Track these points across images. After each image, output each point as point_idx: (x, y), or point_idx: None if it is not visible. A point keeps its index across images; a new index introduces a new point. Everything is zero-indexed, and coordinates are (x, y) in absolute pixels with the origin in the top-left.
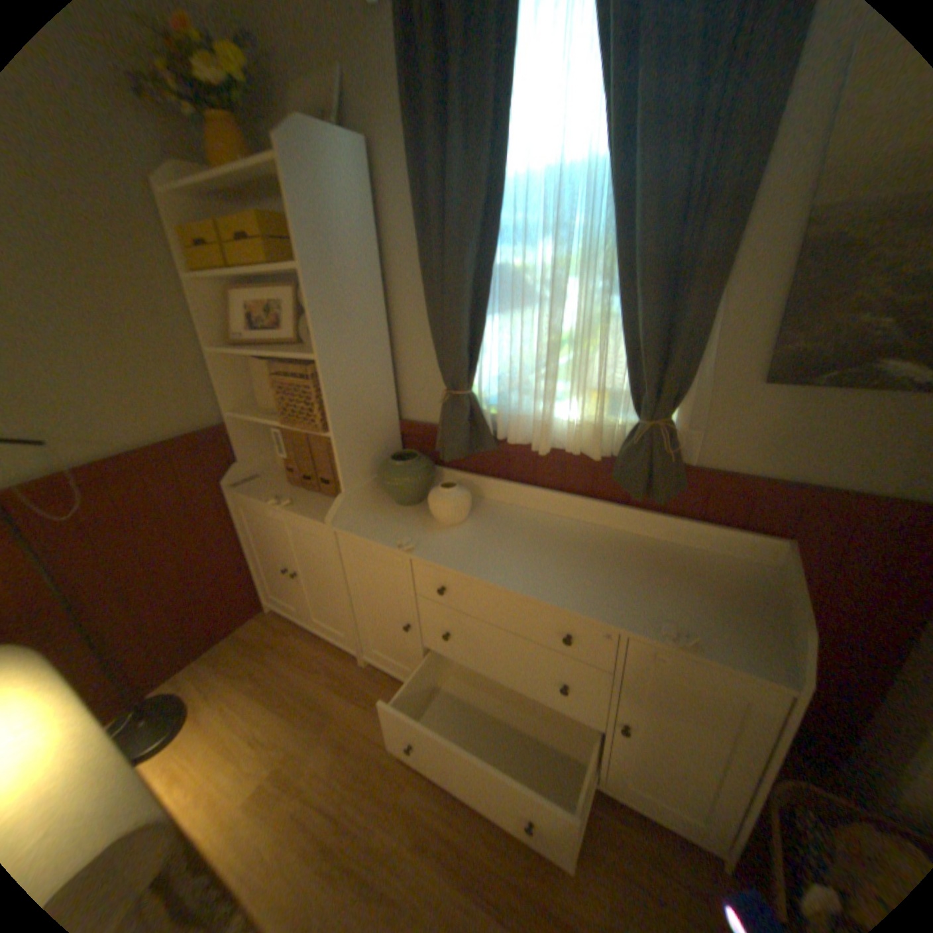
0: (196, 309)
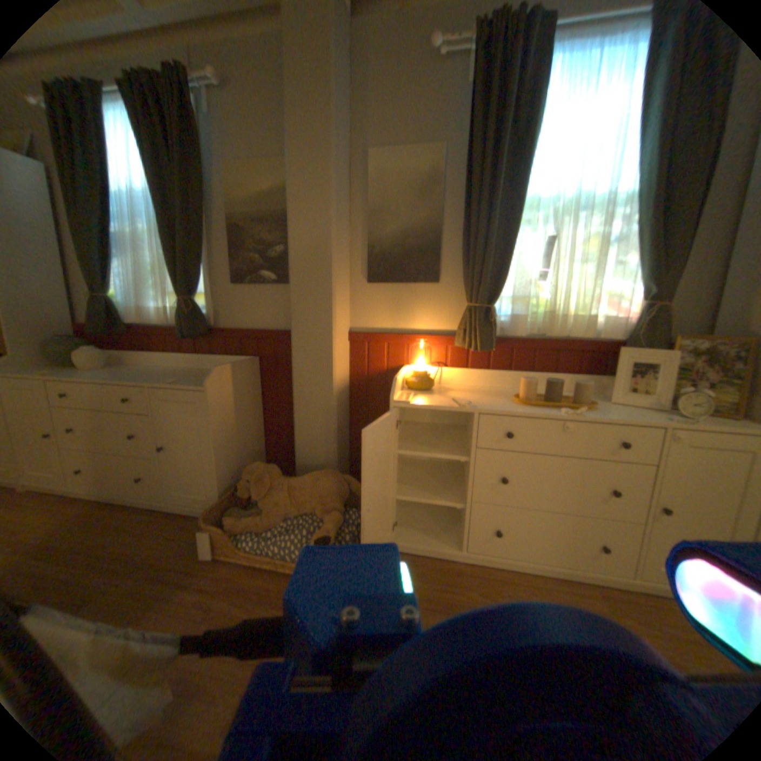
0: None
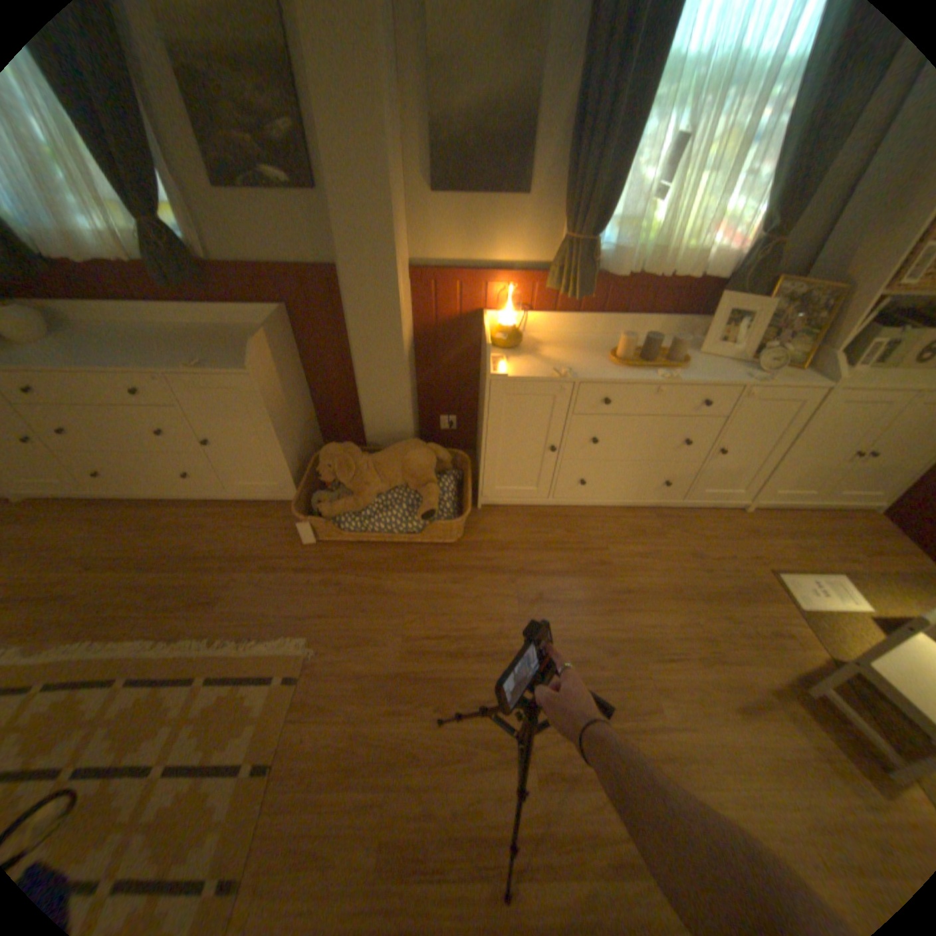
0: None
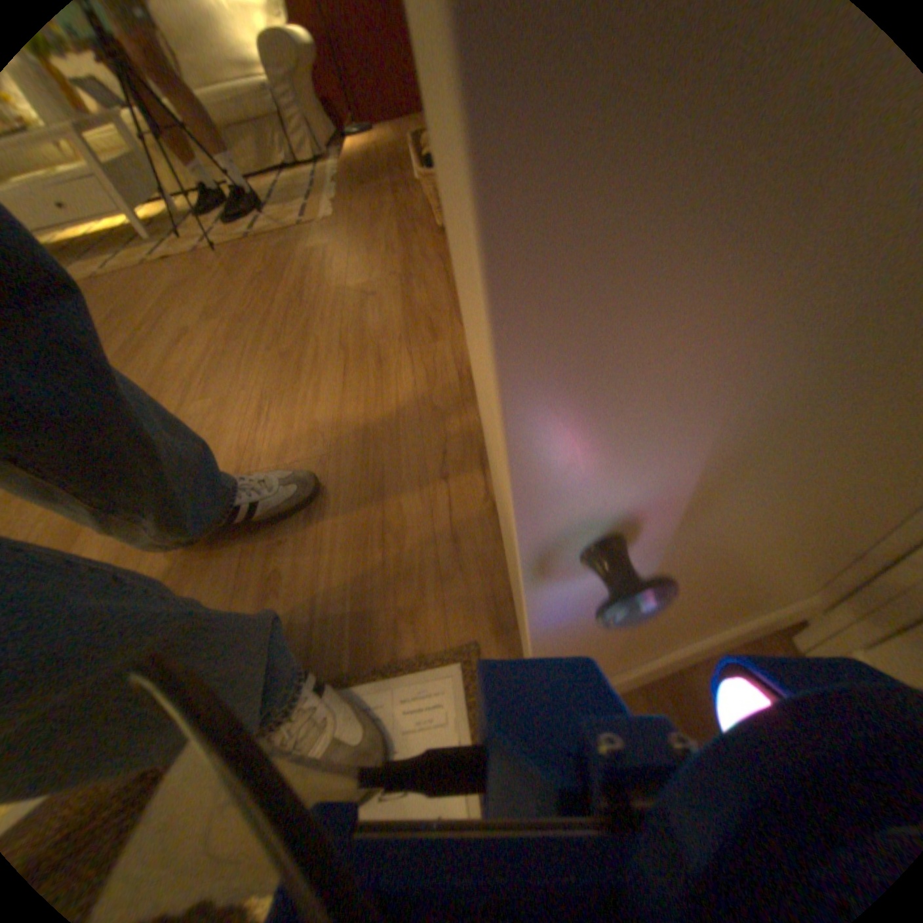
0: None
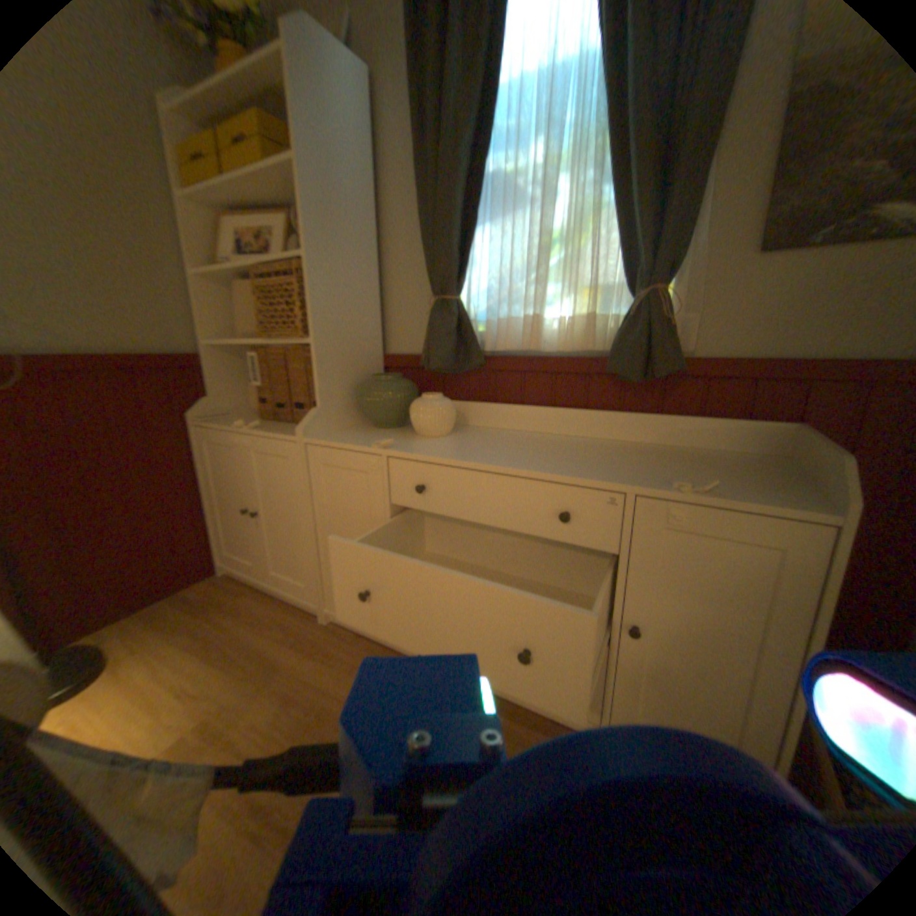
0: (187, 229)
